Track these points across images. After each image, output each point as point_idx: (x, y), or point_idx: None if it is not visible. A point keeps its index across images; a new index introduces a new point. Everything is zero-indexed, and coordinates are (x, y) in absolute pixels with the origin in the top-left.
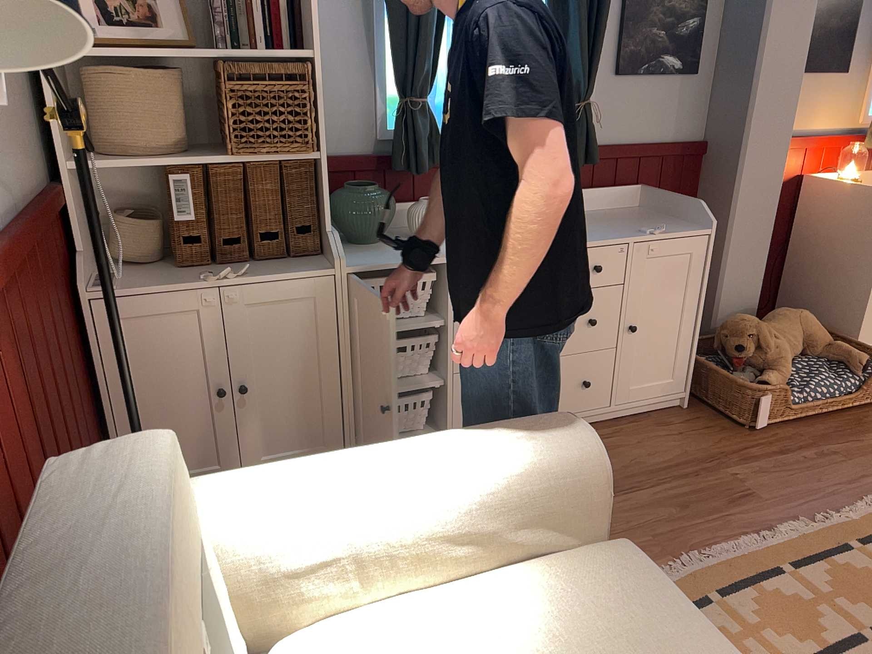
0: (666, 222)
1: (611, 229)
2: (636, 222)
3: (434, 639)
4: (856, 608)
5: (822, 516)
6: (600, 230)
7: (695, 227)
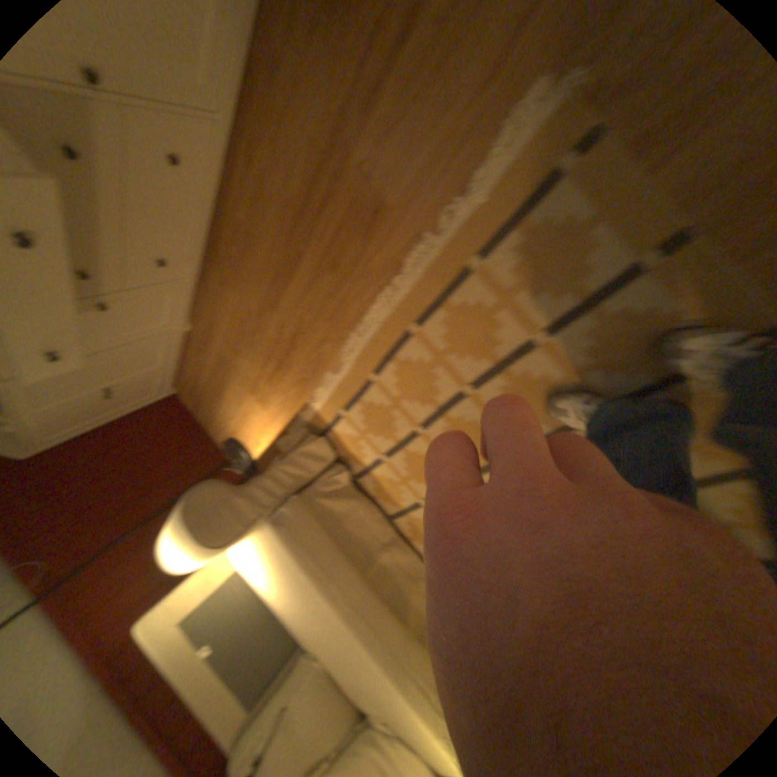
0: None
1: None
2: None
3: (247, 563)
4: (460, 357)
5: (444, 210)
6: None
7: None
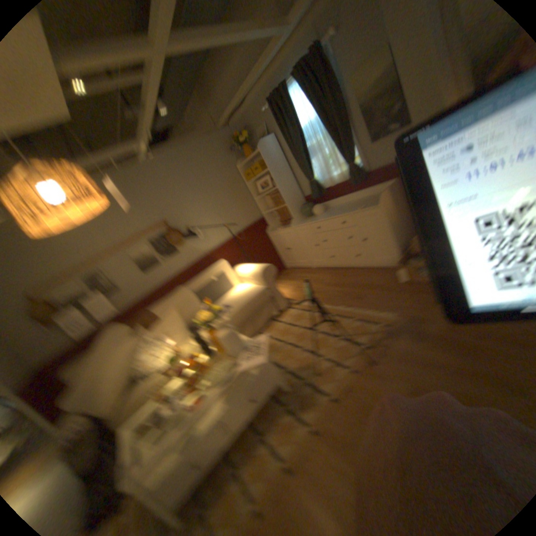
0: (377, 200)
1: (356, 206)
2: (370, 201)
3: (241, 287)
4: (325, 326)
5: (363, 310)
6: (352, 207)
7: (378, 203)
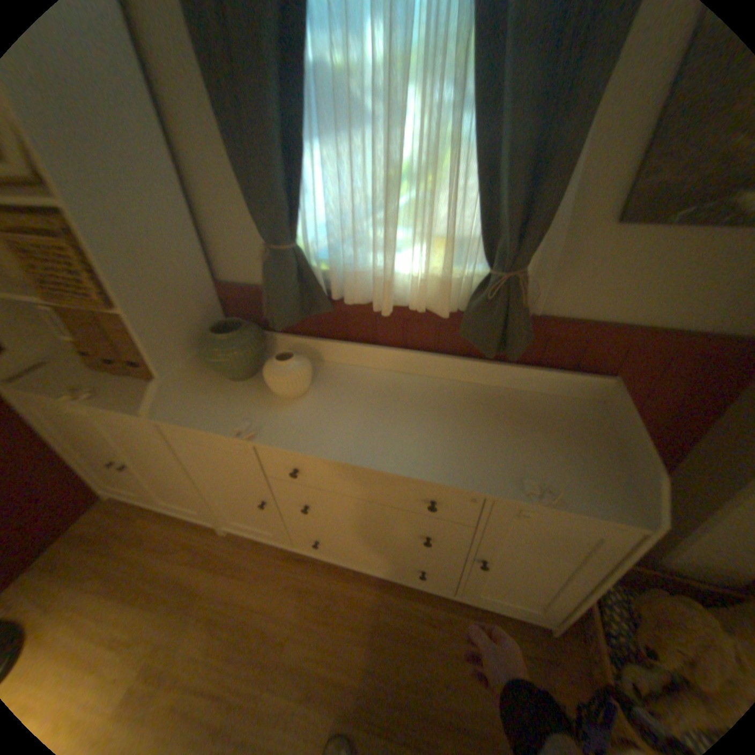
0: (594, 468)
1: (494, 452)
2: (550, 447)
3: None
4: None
5: None
6: (475, 449)
7: (630, 507)
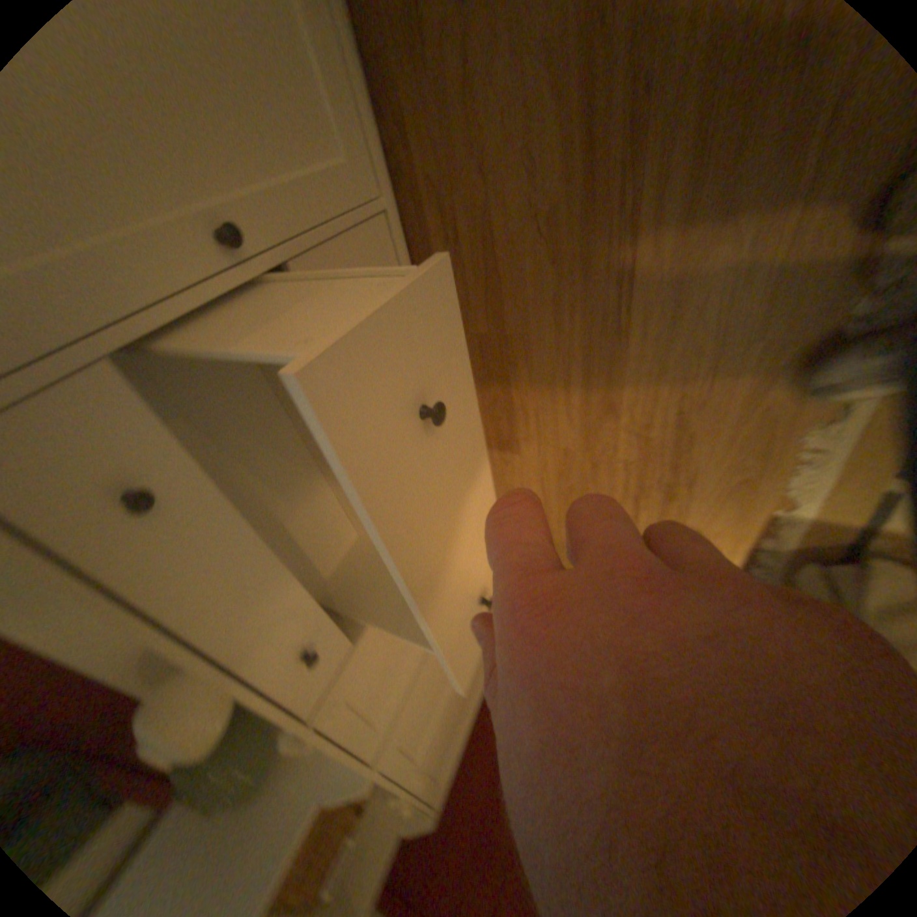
0: None
1: None
2: None
3: None
4: None
5: None
6: None
7: None
